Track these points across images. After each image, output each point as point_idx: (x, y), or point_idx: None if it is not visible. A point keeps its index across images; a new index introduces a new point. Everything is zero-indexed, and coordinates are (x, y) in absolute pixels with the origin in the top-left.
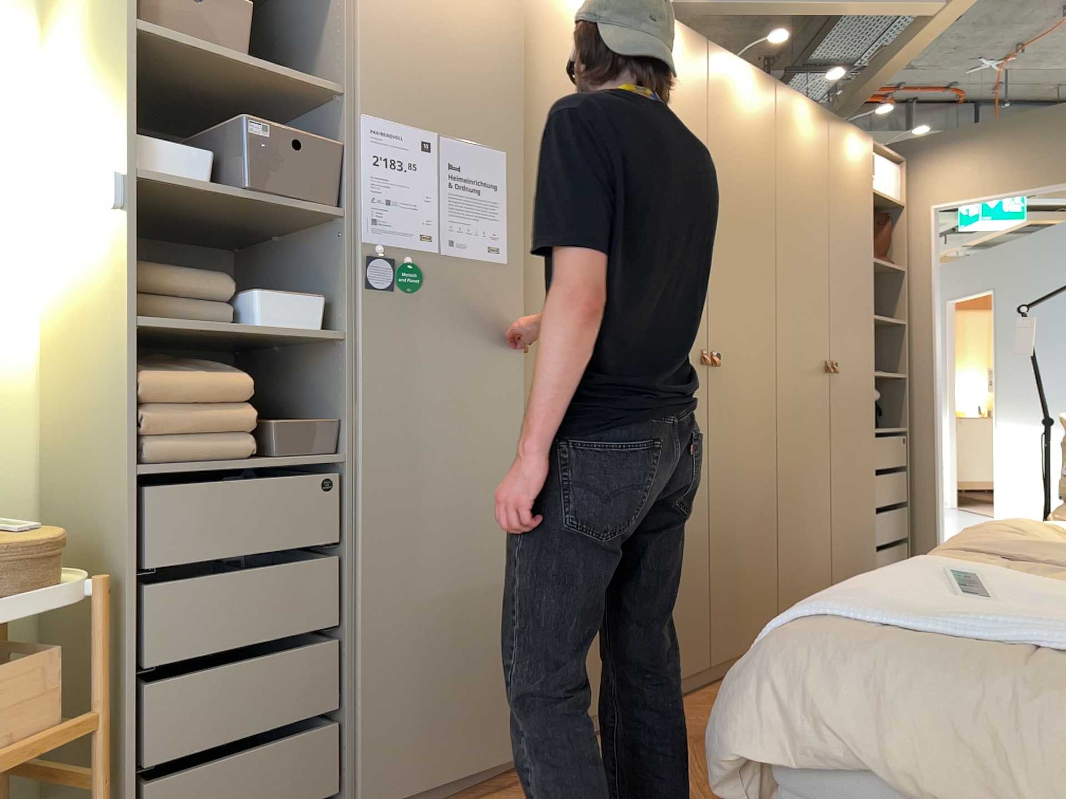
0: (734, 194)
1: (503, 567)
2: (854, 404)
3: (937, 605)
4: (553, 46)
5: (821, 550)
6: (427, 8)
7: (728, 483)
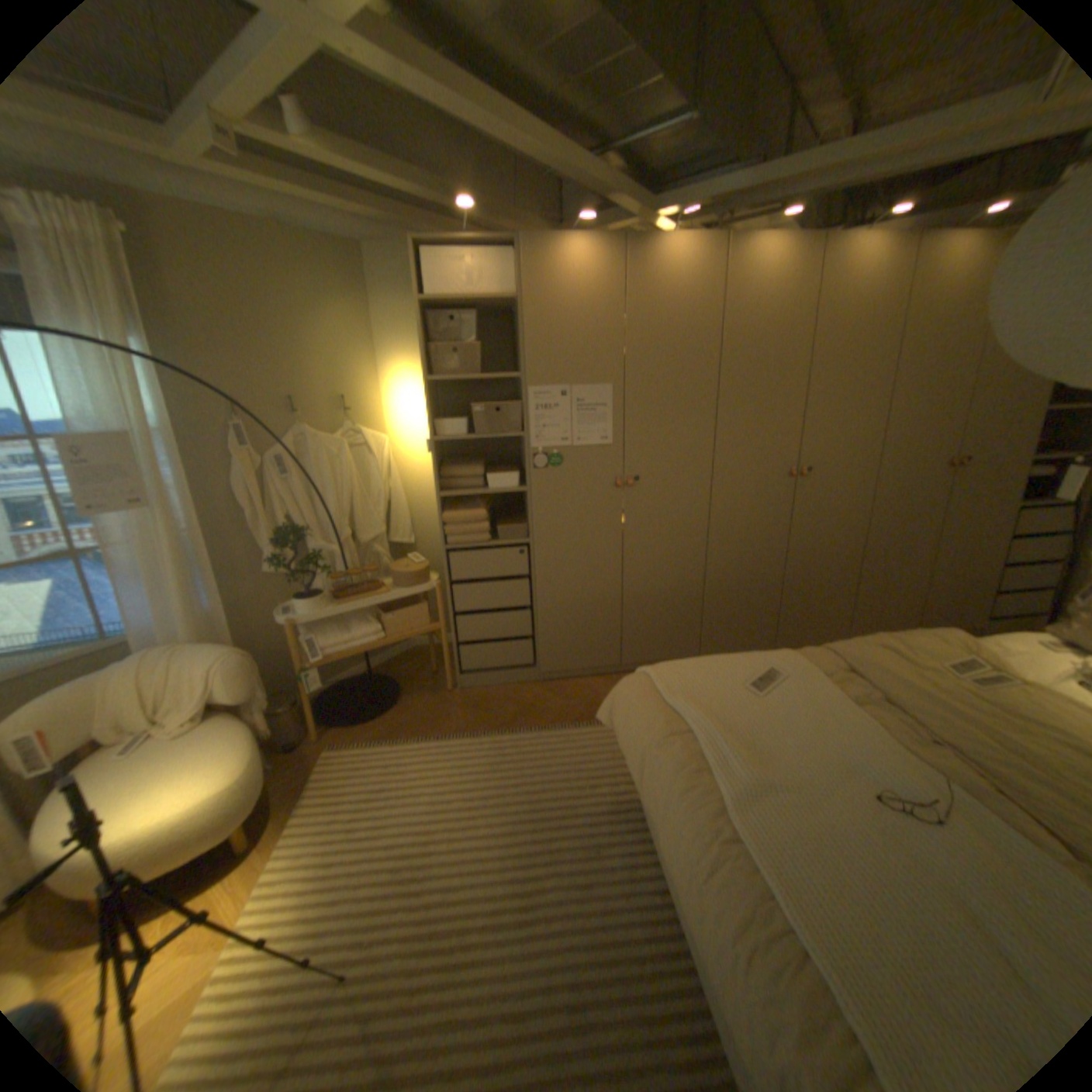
0: (841, 350)
1: (615, 589)
2: (983, 488)
3: (715, 686)
4: (658, 301)
5: (909, 593)
6: (565, 314)
7: (805, 550)
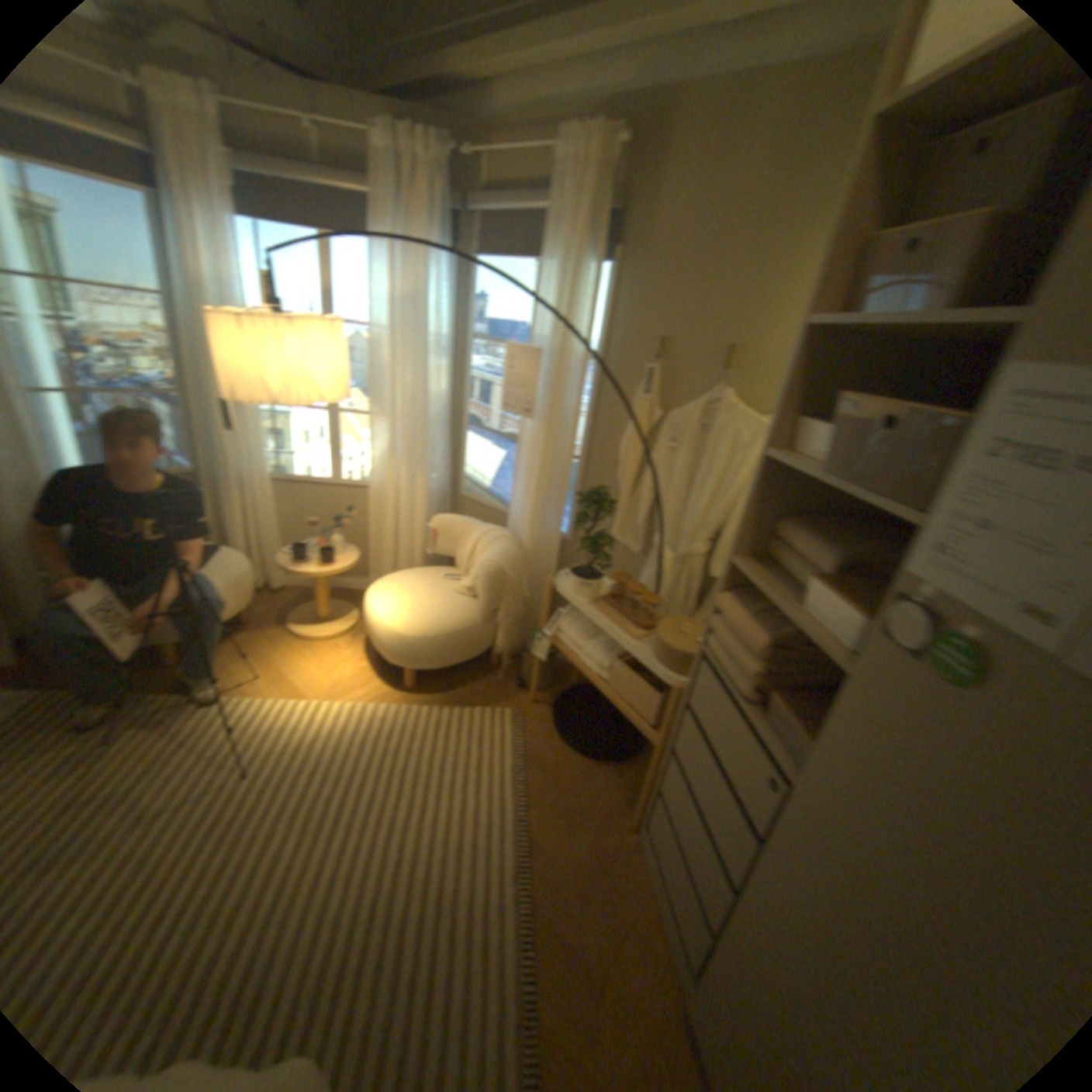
0: None
1: None
2: None
3: None
4: None
5: None
6: None
7: None
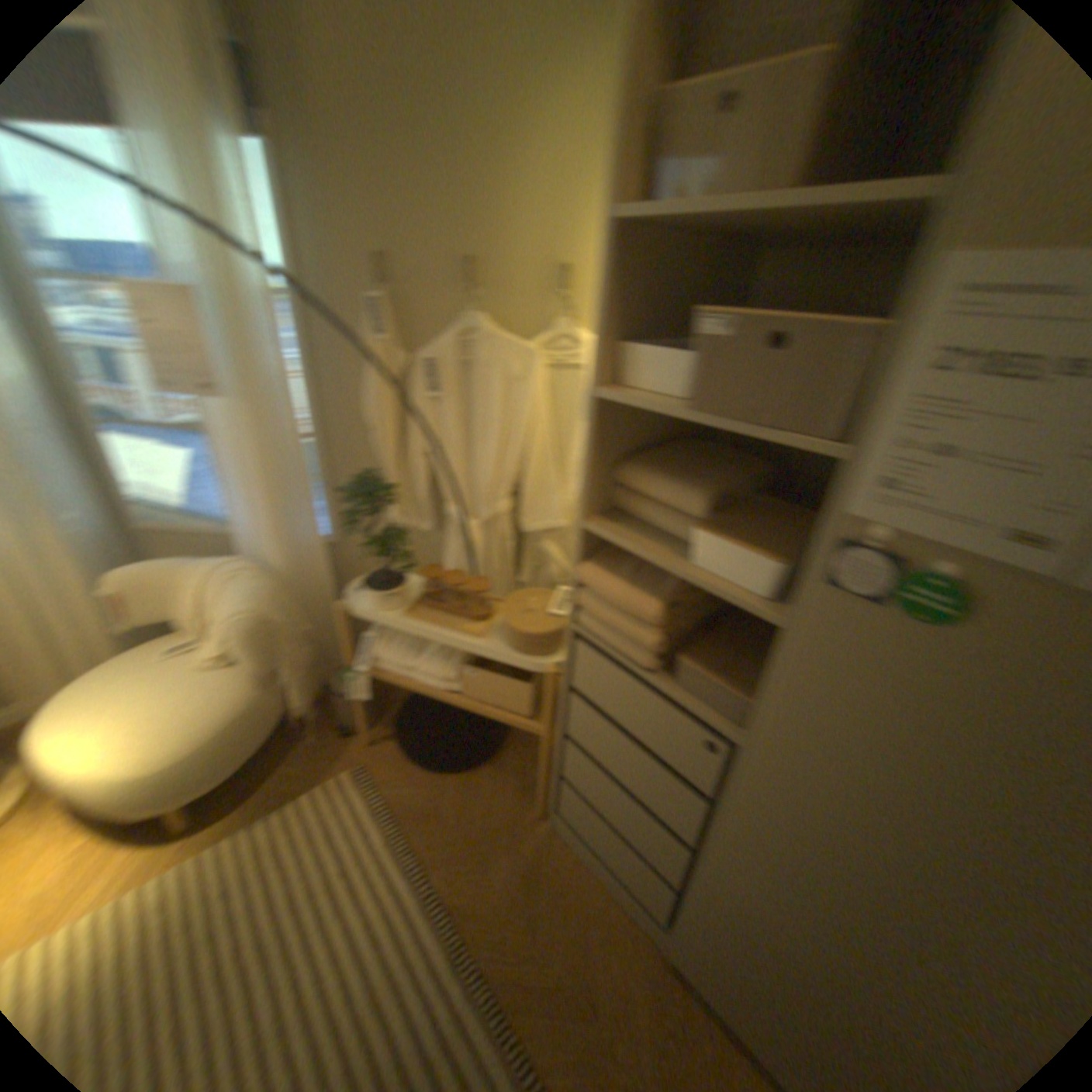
0: None
1: None
2: None
3: None
4: None
5: None
6: None
7: None
